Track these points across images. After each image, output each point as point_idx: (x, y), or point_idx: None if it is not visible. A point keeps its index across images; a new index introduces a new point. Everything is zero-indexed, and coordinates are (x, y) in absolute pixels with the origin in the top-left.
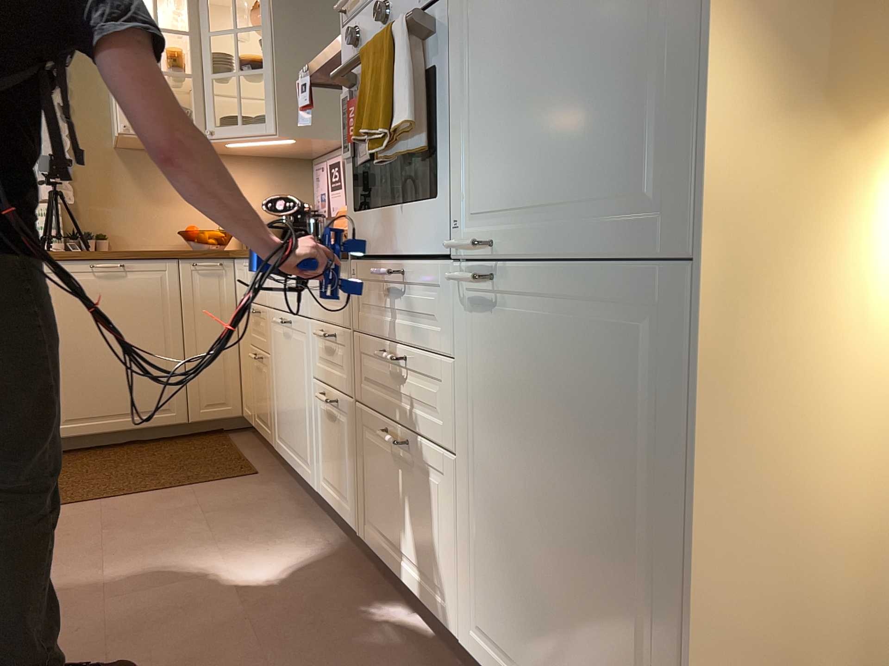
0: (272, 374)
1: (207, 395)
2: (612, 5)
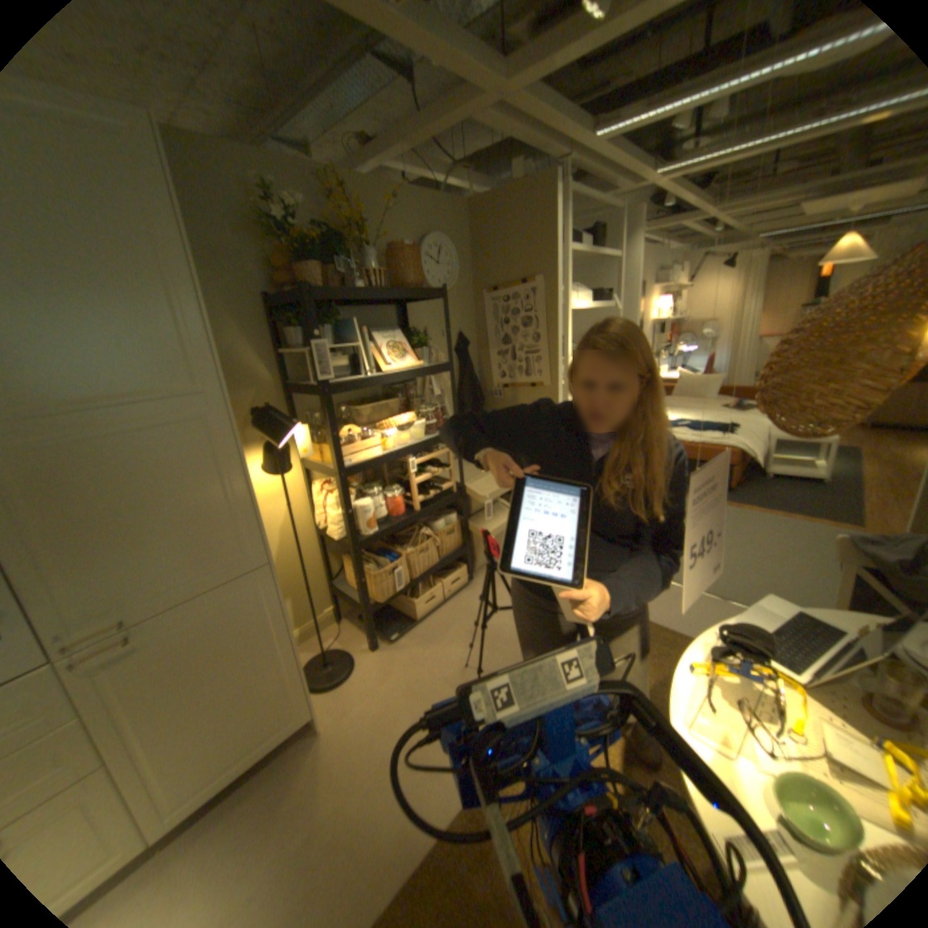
0: None
1: None
2: (190, 500)
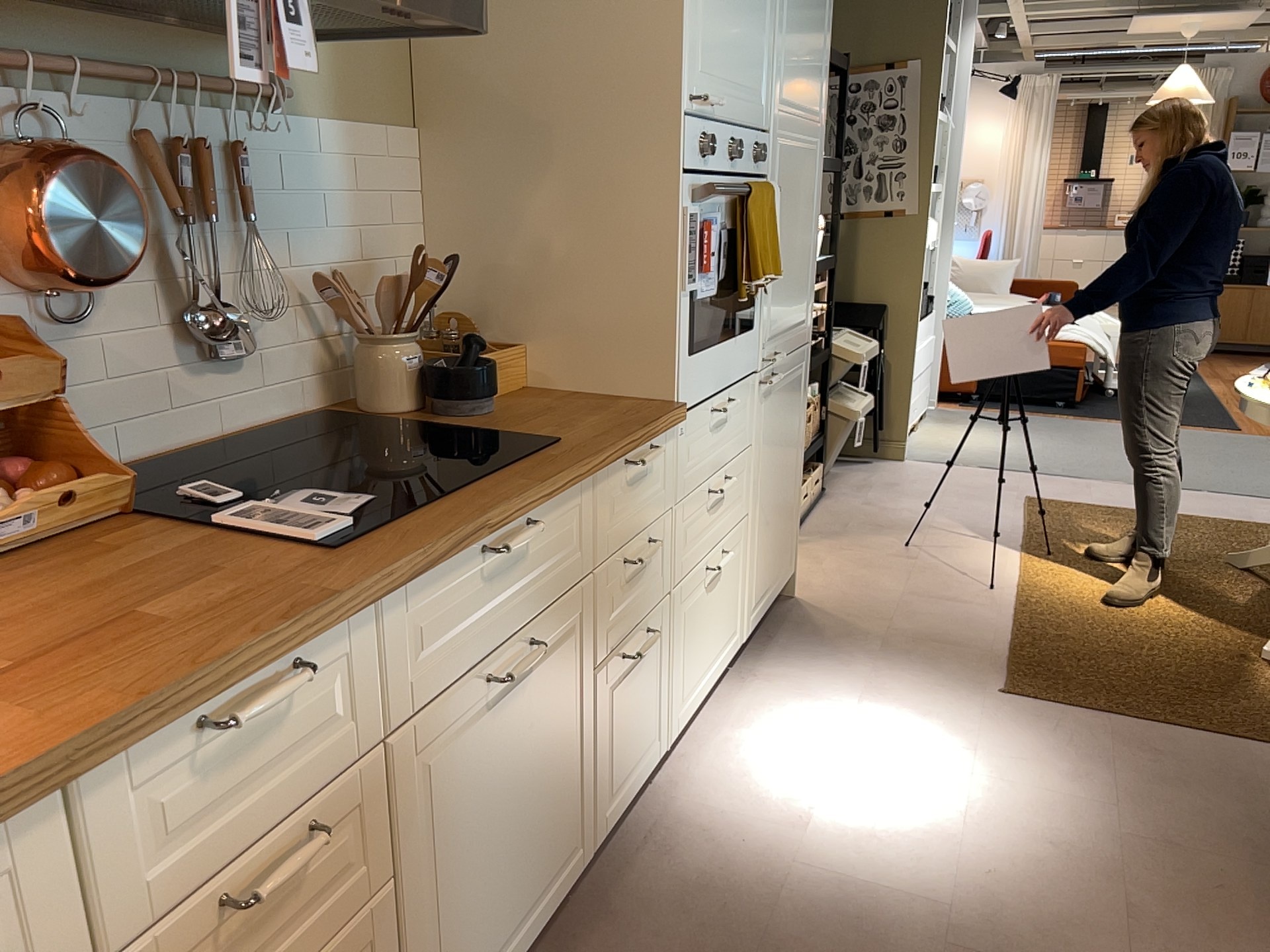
0: (415, 900)
1: None
2: (803, 240)
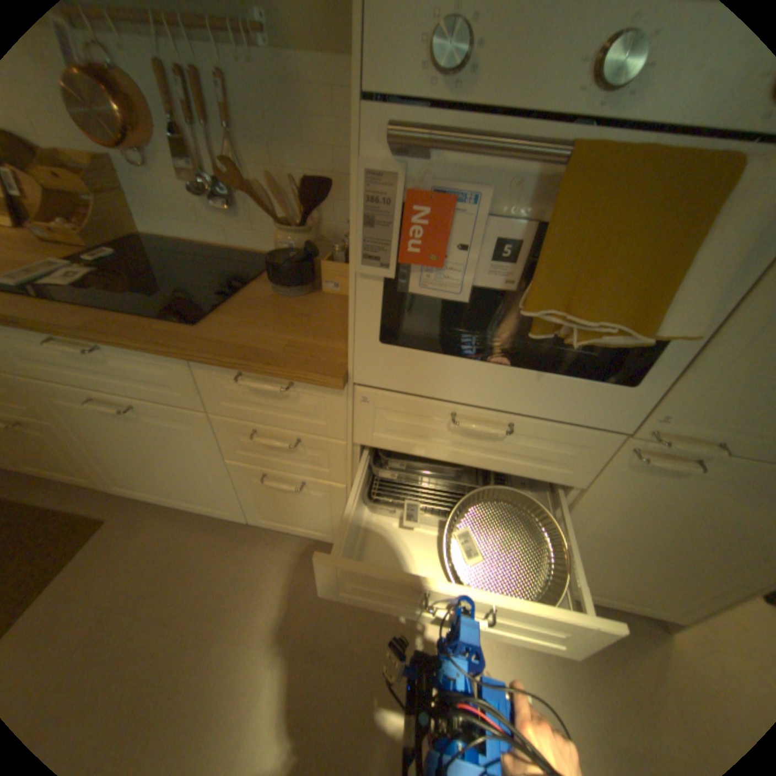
0: (71, 441)
1: None
2: None
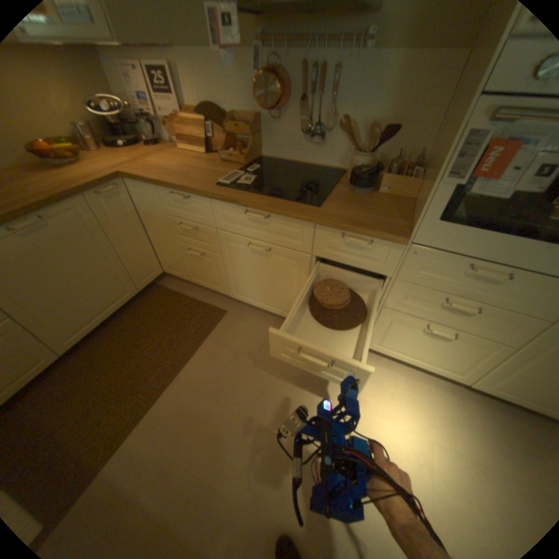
0: (227, 265)
1: (142, 272)
2: None
